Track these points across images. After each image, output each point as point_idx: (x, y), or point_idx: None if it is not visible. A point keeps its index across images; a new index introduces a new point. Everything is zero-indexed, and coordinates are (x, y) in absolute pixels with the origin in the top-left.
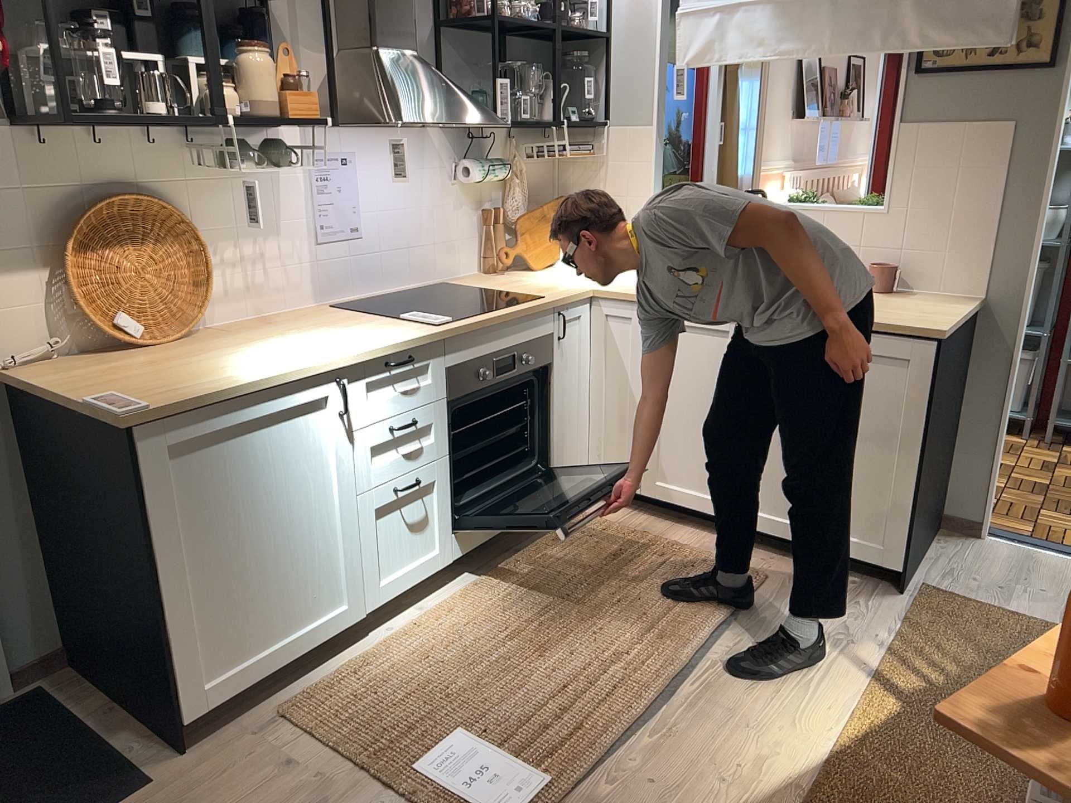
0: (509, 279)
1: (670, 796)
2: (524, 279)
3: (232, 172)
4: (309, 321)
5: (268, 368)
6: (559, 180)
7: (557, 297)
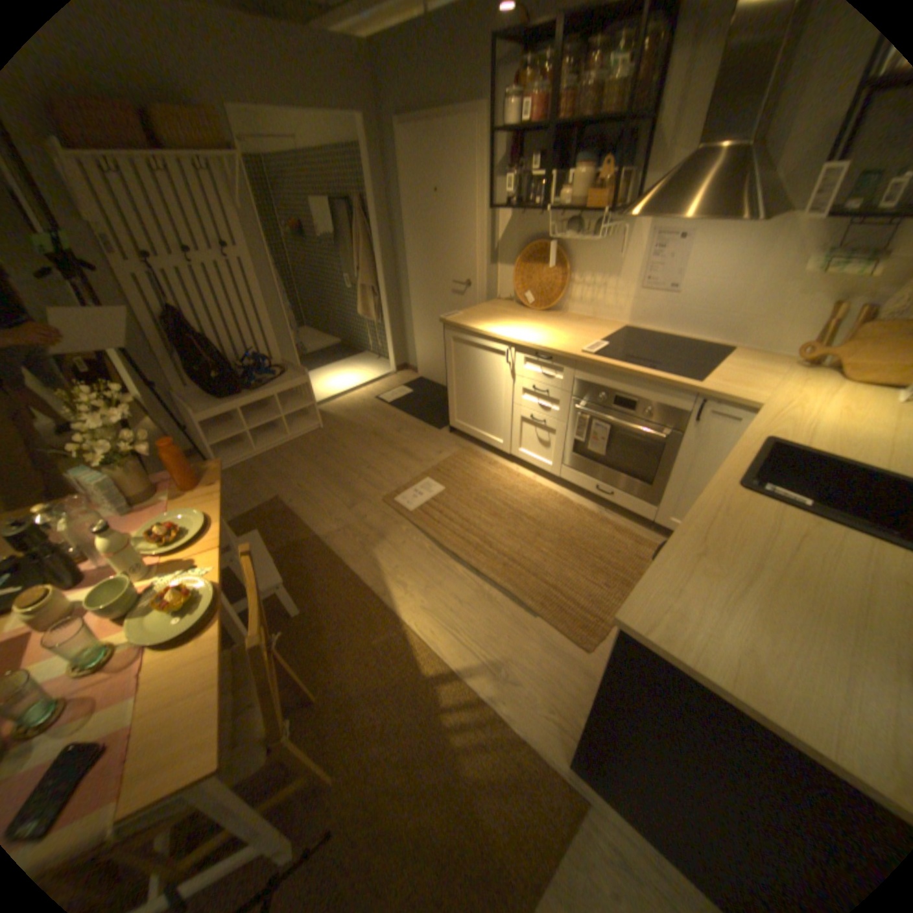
0: (784, 370)
1: (395, 547)
2: (788, 376)
3: (601, 234)
4: (587, 326)
5: (495, 328)
6: None
7: (703, 387)
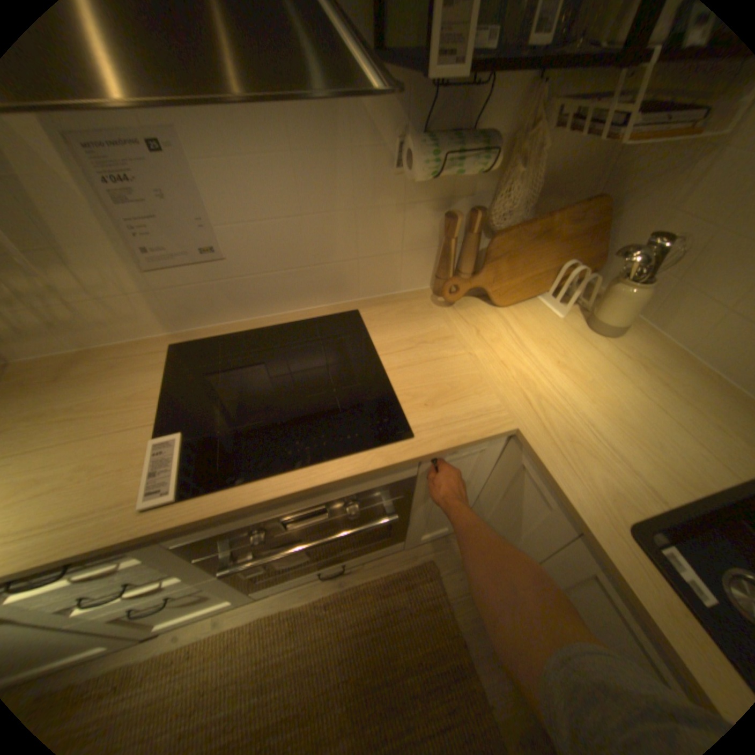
0: (441, 325)
1: None
2: (457, 336)
3: None
4: (90, 388)
5: None
6: (618, 158)
7: (428, 448)
